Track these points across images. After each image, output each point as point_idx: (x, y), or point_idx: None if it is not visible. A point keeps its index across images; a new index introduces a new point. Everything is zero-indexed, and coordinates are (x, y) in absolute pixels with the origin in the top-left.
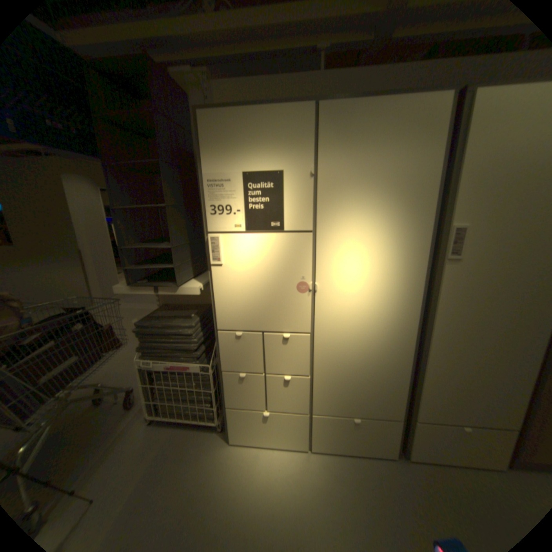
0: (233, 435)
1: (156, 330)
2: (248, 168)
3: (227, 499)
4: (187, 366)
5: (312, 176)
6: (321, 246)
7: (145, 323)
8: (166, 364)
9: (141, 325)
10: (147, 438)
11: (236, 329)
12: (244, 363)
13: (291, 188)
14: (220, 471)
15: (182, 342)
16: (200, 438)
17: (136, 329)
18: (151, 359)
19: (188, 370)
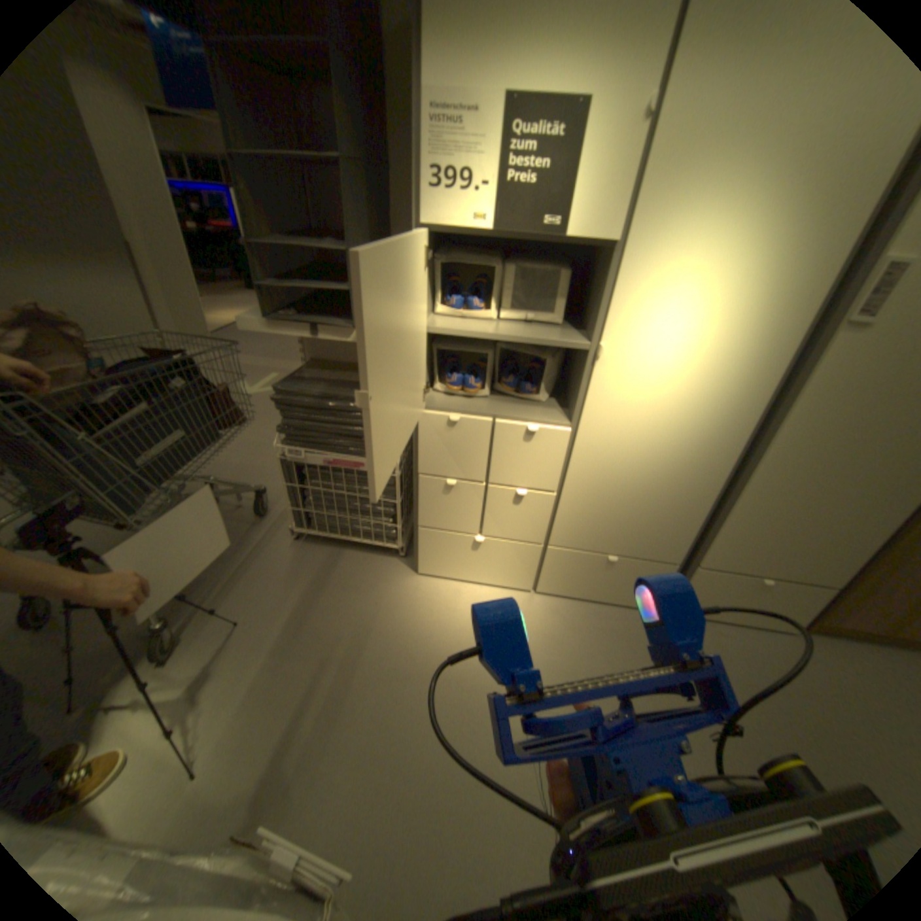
0: (427, 562)
1: (311, 402)
2: (519, 83)
3: (422, 636)
4: (362, 462)
5: (649, 117)
6: (629, 276)
7: (292, 387)
8: (328, 456)
9: (285, 391)
10: (298, 555)
11: (449, 412)
12: (457, 465)
13: (600, 141)
14: (409, 604)
15: (354, 425)
16: (375, 562)
17: (278, 396)
18: (302, 446)
19: (362, 468)
